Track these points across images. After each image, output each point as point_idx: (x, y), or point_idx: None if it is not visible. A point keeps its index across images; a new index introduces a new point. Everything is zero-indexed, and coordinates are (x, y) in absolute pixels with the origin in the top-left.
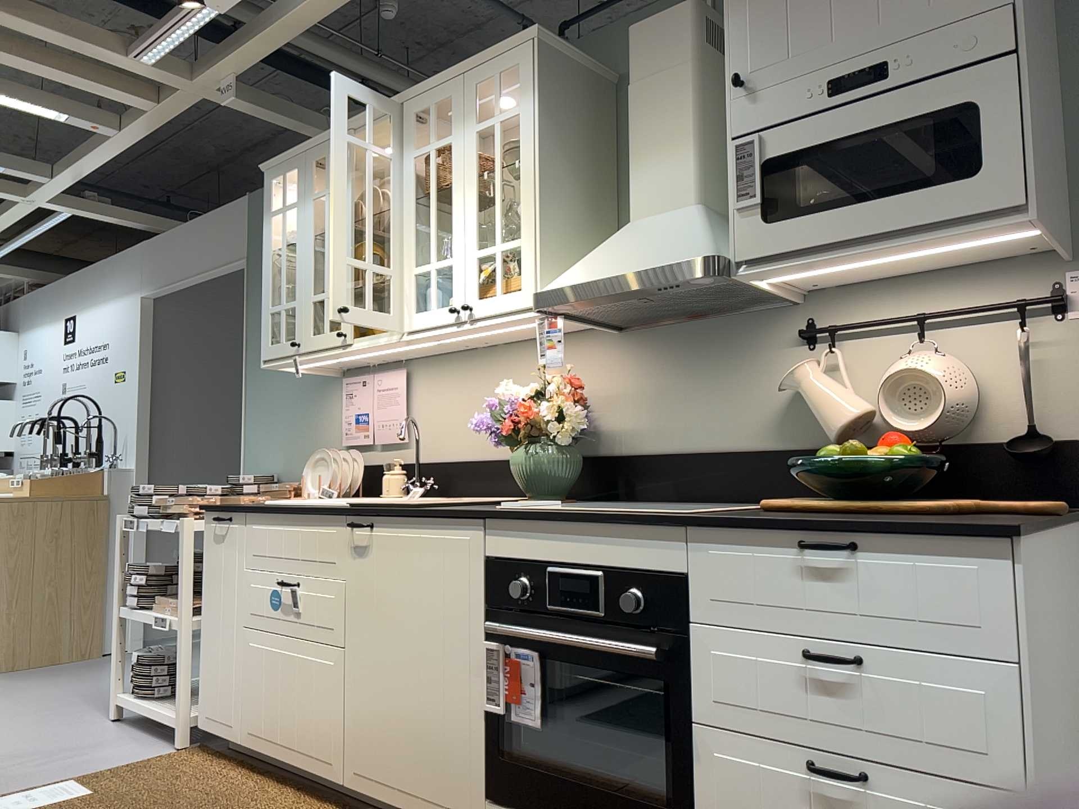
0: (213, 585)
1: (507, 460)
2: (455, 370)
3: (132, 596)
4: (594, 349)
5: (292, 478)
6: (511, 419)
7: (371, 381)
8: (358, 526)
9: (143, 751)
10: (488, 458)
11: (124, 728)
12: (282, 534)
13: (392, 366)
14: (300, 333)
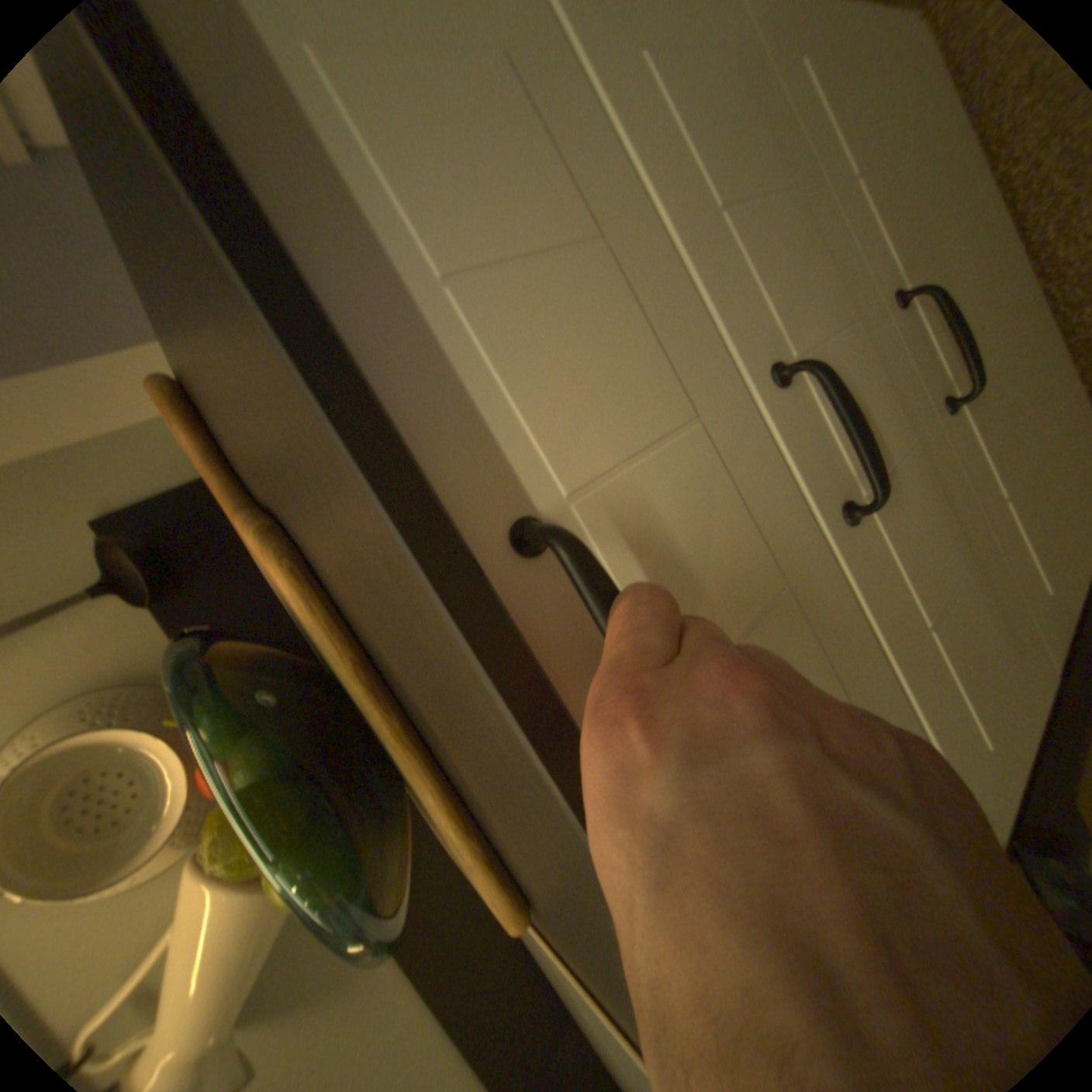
0: None
1: None
2: None
3: None
4: None
5: None
6: None
7: None
8: None
9: None
10: None
11: None
12: None
13: None
14: None
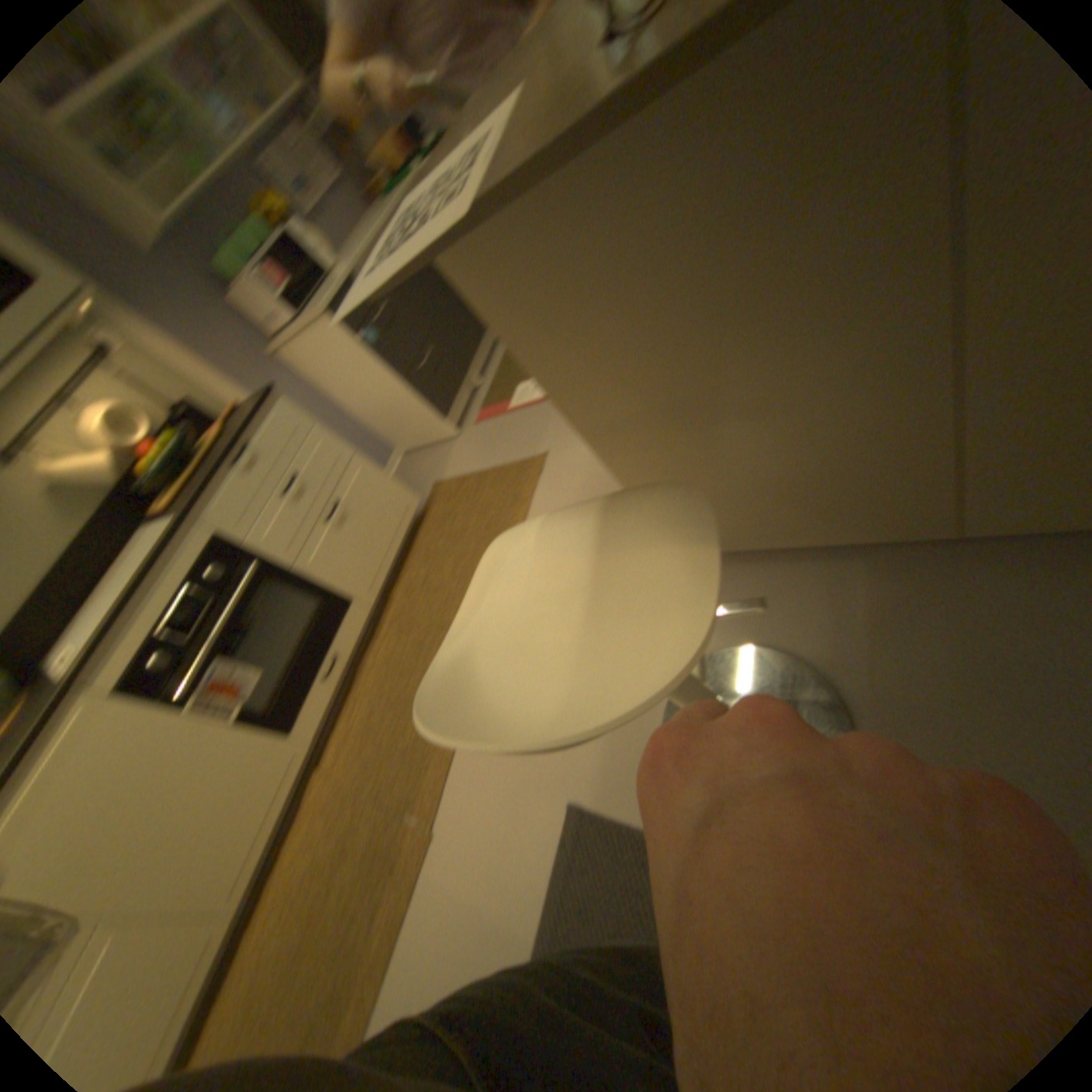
0: None
1: None
2: None
3: None
4: None
5: None
6: None
7: None
8: None
9: None
10: None
11: None
12: None
13: None
14: None
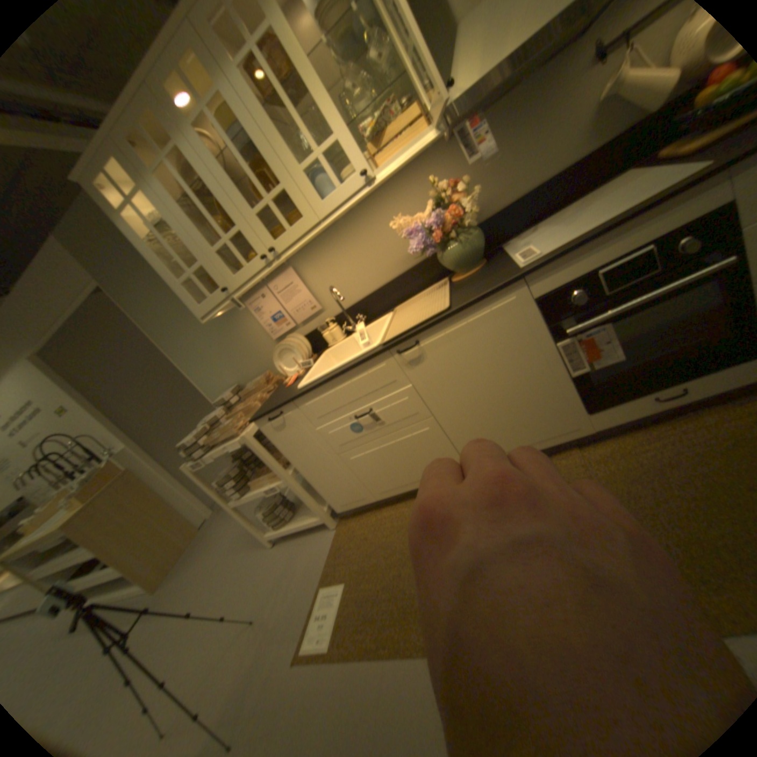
0: (296, 451)
1: (404, 272)
2: (330, 245)
3: (231, 495)
4: (434, 165)
5: (249, 379)
6: (441, 227)
7: (270, 290)
8: (411, 347)
9: (319, 545)
10: (388, 281)
11: (285, 546)
12: (337, 393)
13: (277, 273)
14: (221, 281)
